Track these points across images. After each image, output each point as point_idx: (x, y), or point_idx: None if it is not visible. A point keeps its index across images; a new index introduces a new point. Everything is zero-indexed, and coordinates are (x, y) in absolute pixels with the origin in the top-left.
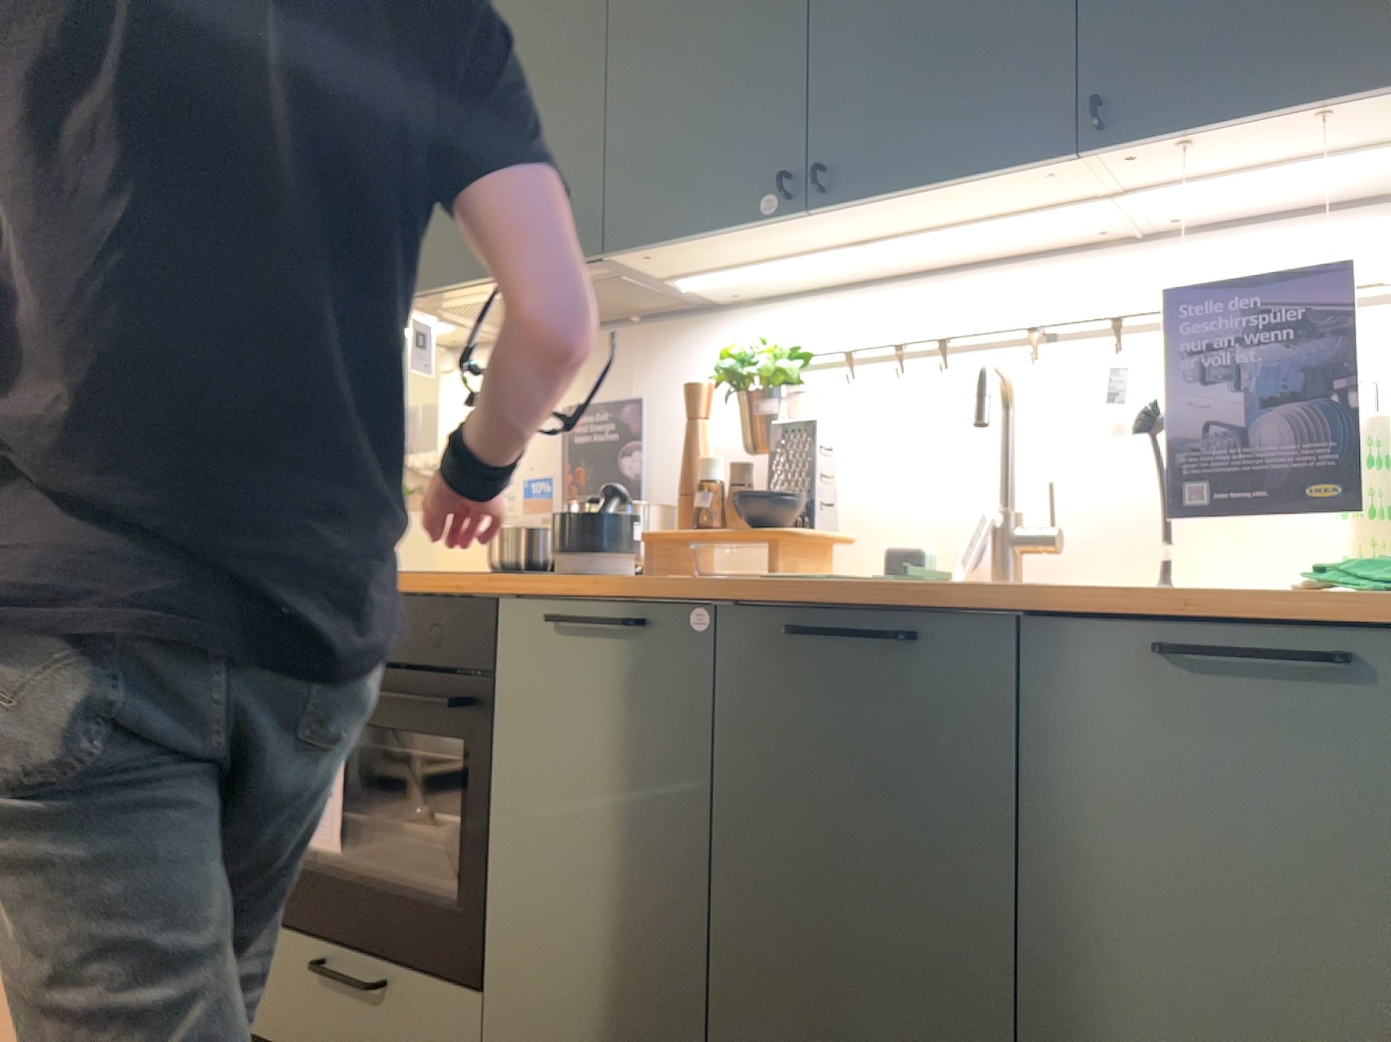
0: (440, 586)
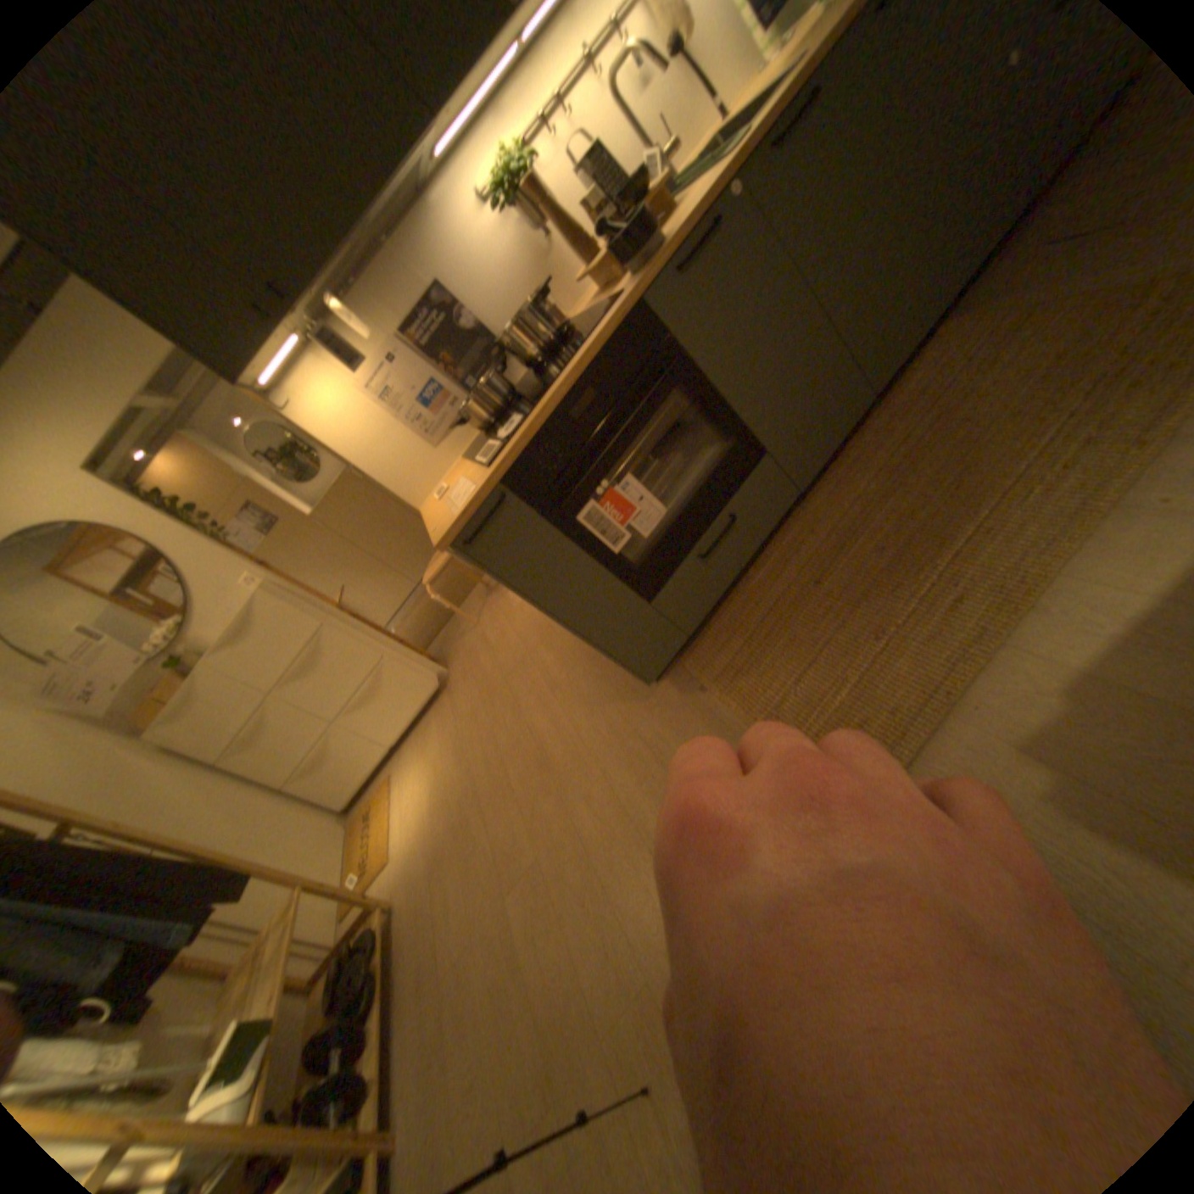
0: (601, 333)
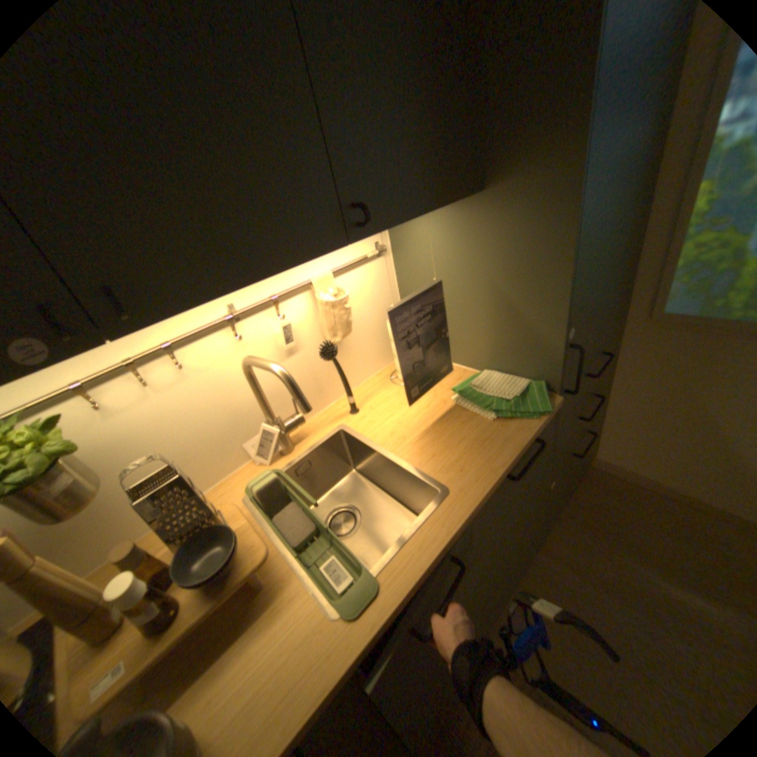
0: None
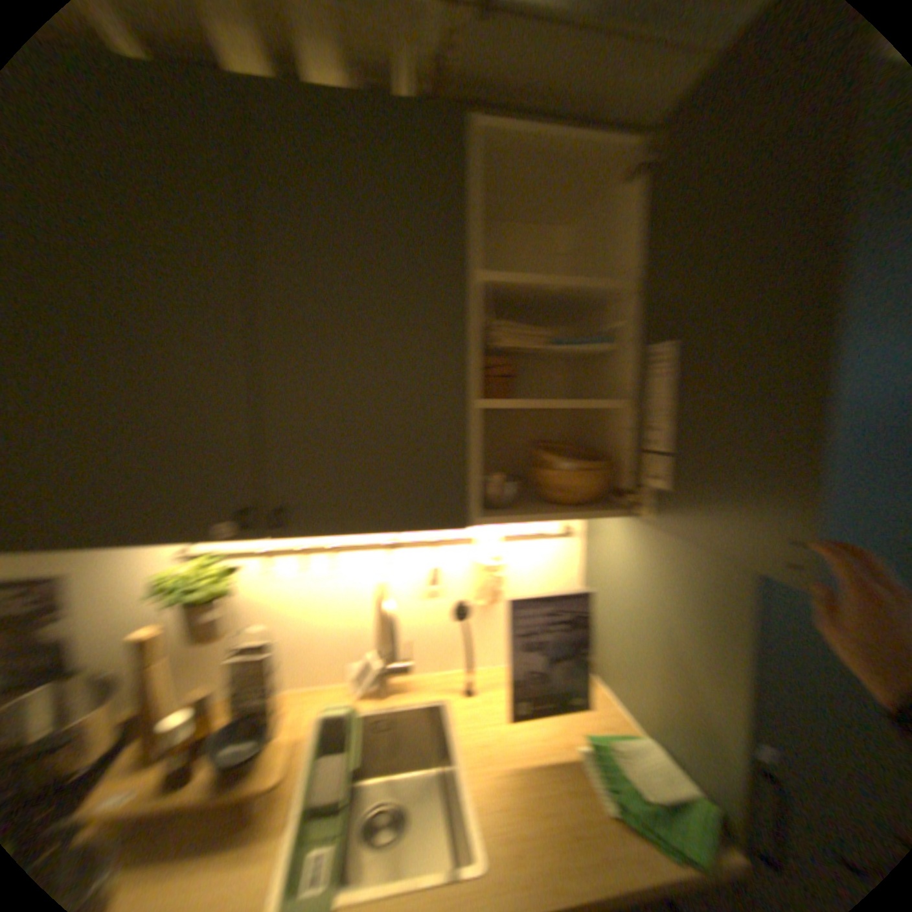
0: None
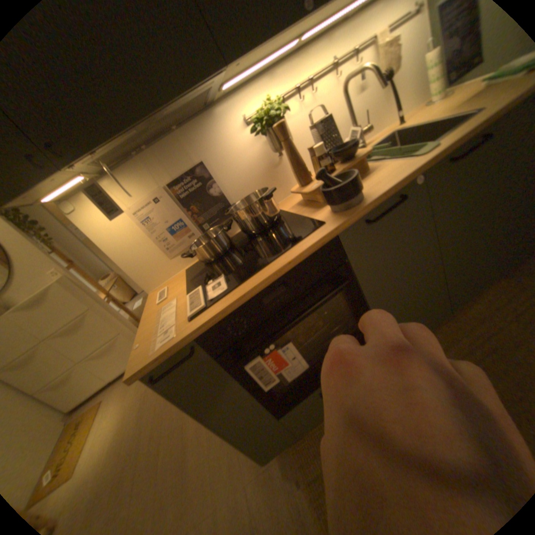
0: (303, 252)
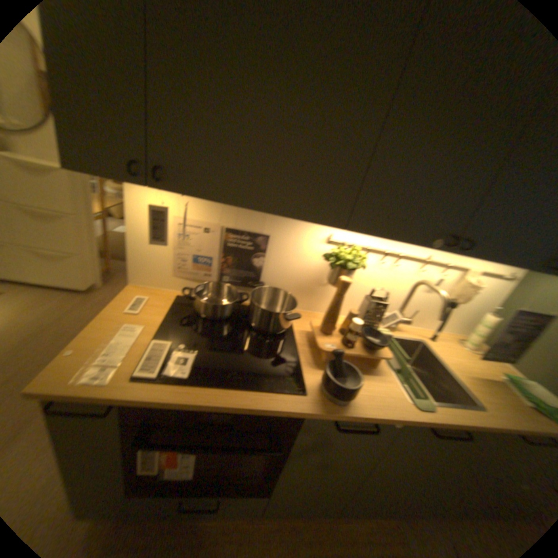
0: (269, 407)
